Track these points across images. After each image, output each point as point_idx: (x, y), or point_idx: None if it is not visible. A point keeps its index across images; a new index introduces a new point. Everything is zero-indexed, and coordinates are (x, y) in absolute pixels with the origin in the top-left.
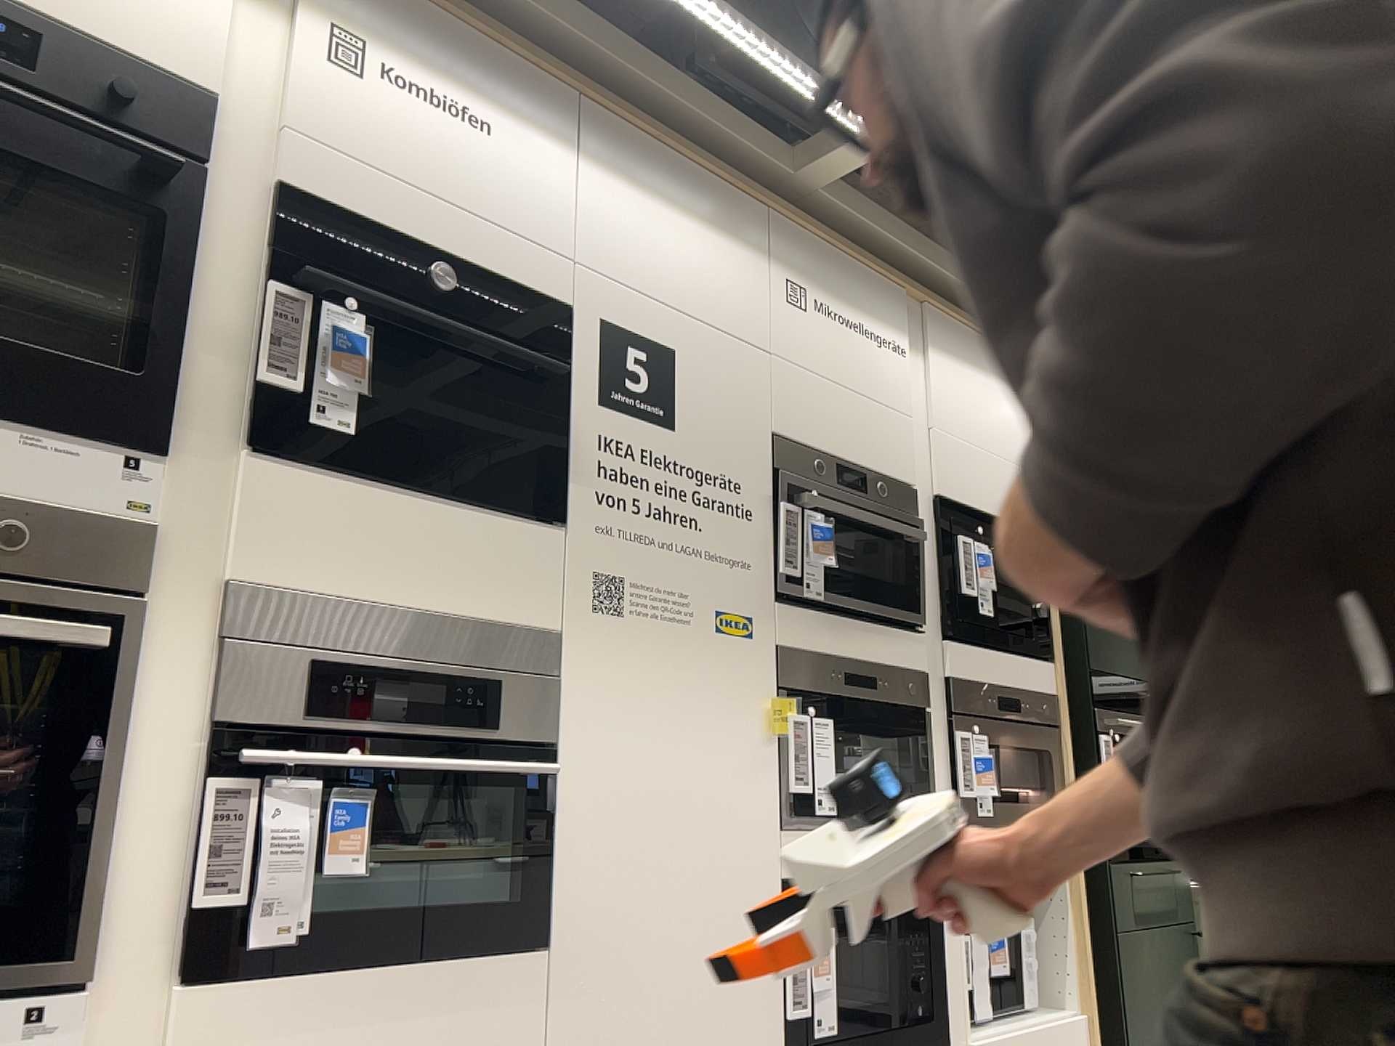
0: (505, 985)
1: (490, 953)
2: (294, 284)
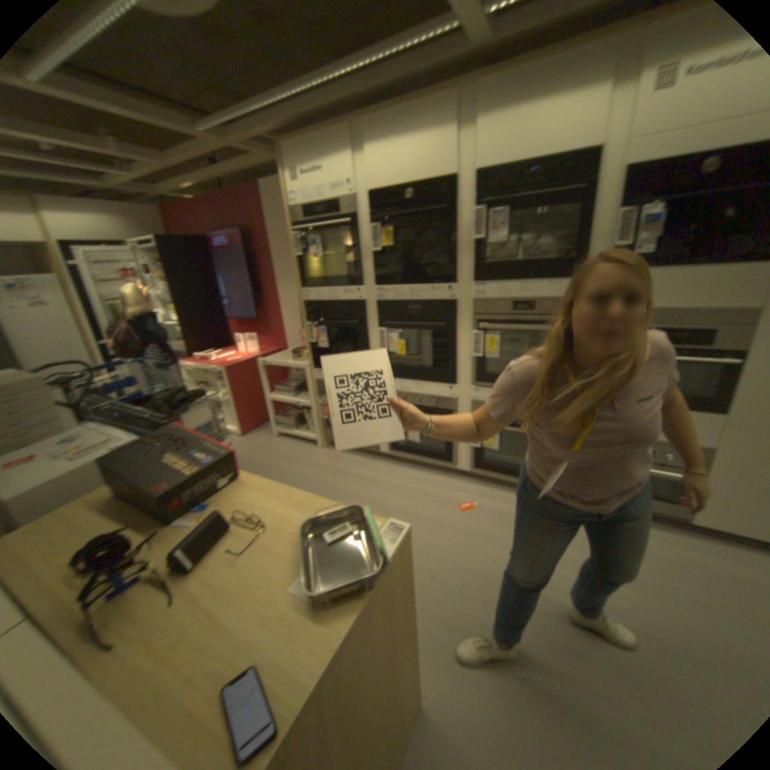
0: (702, 420)
1: (697, 410)
2: (631, 204)
